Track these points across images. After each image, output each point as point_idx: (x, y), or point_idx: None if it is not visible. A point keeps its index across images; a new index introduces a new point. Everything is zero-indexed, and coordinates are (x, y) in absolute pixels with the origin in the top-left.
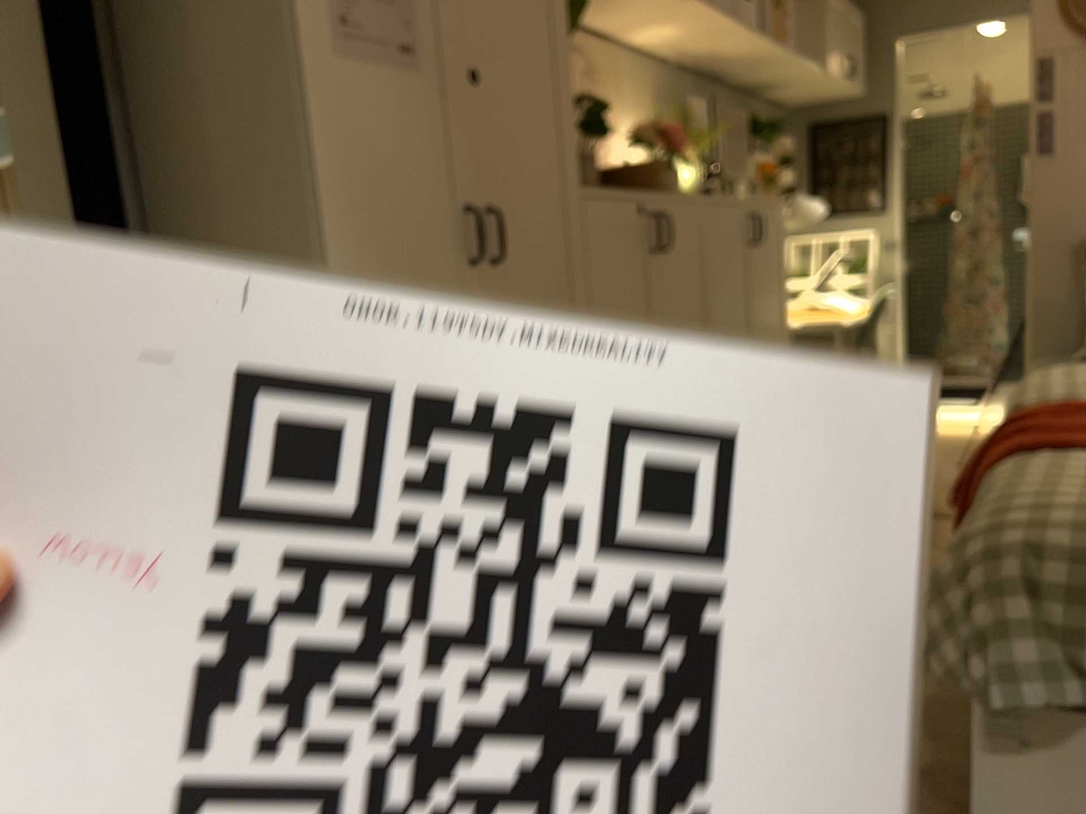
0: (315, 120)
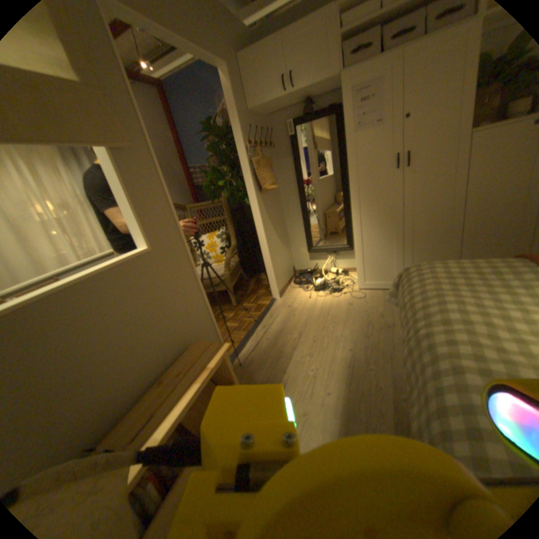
0: (348, 149)
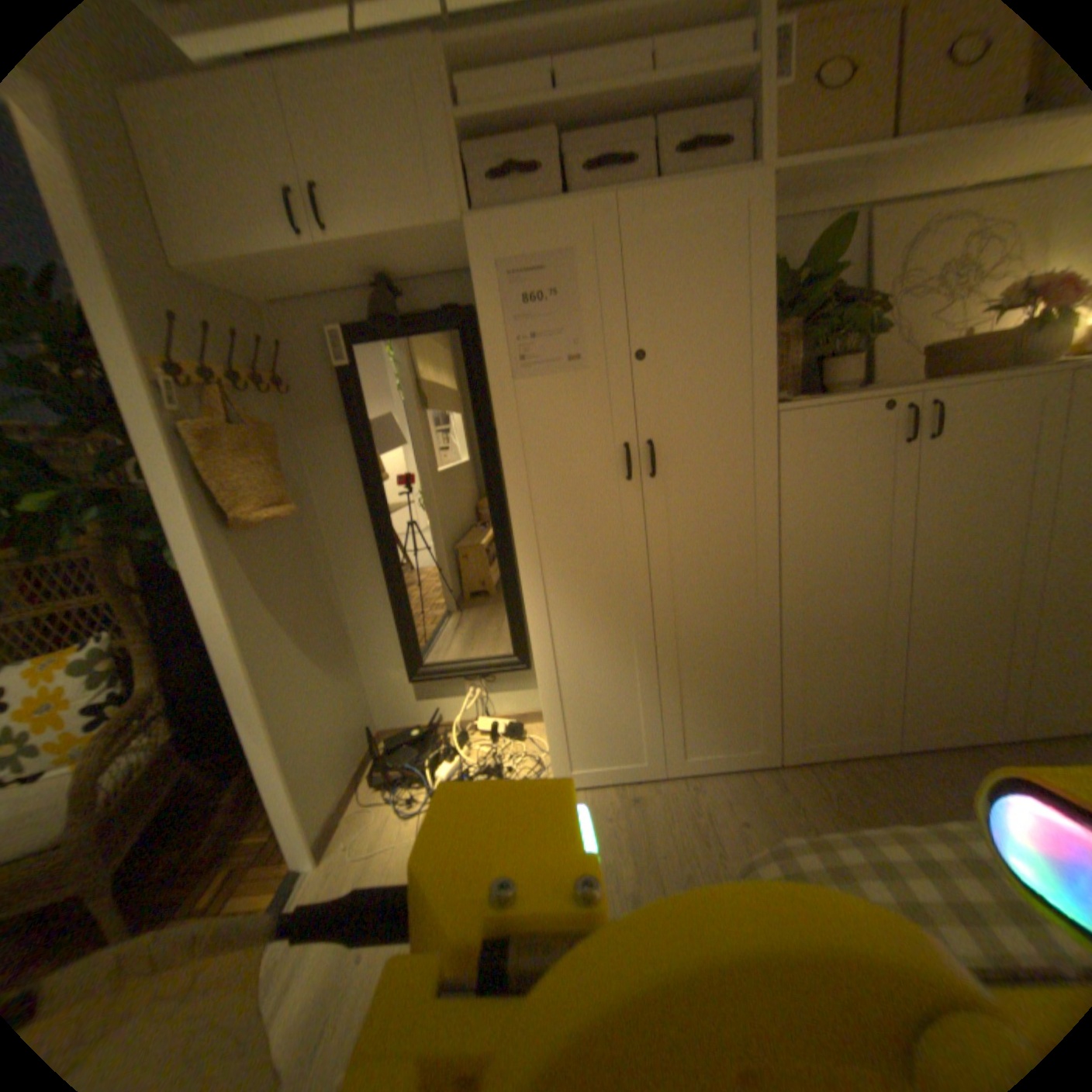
0: (497, 420)
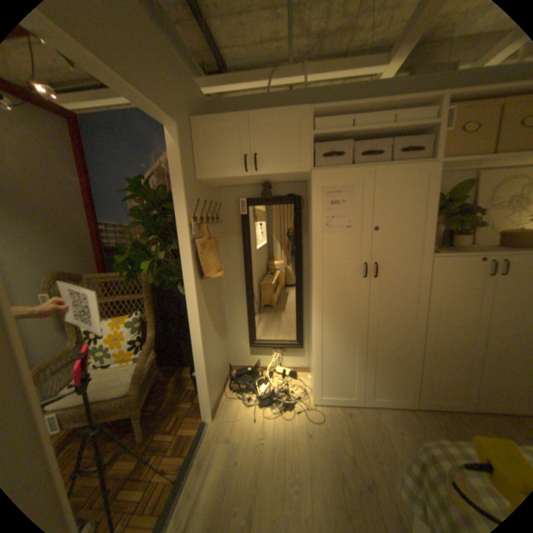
0: (313, 249)
